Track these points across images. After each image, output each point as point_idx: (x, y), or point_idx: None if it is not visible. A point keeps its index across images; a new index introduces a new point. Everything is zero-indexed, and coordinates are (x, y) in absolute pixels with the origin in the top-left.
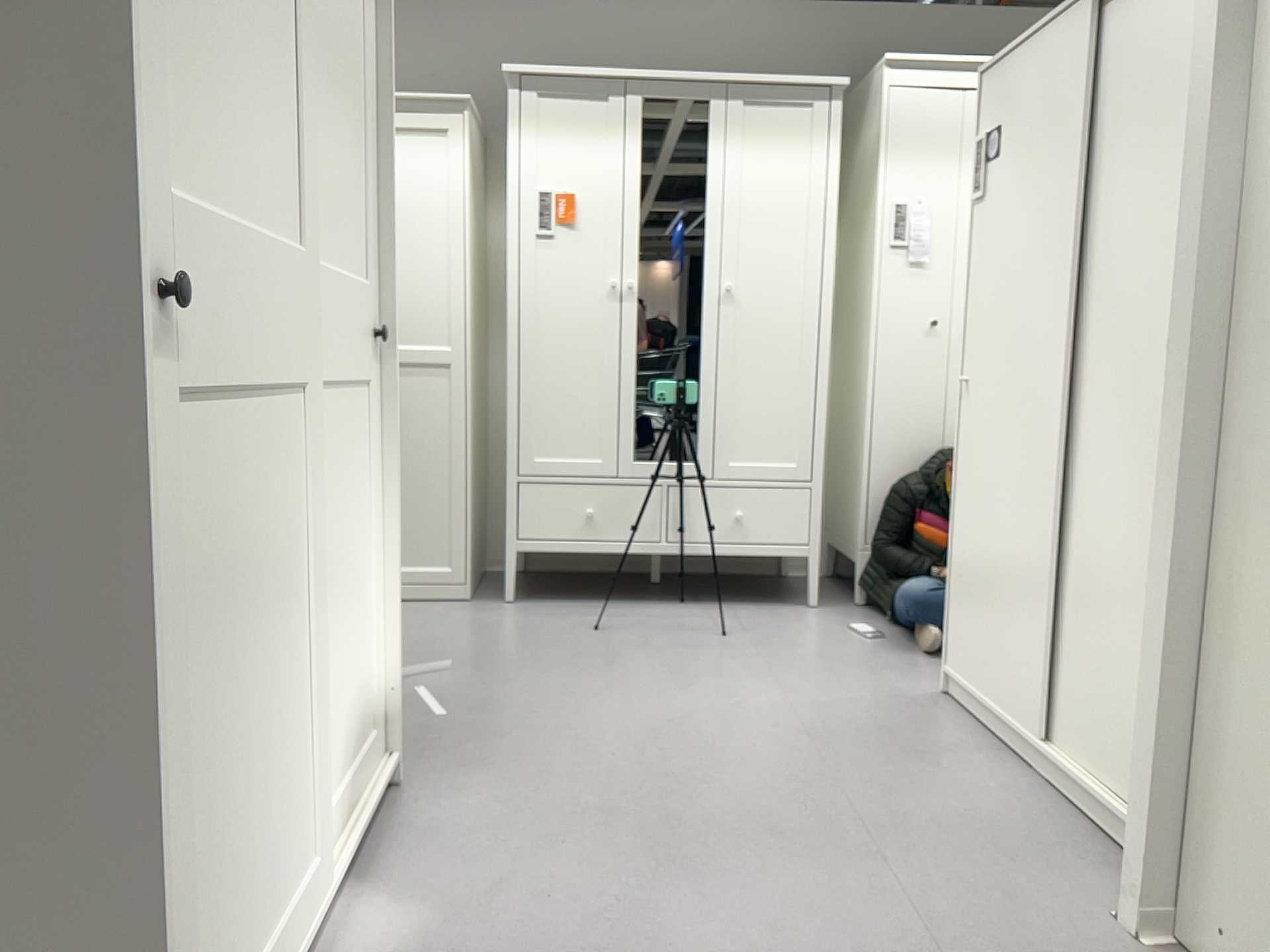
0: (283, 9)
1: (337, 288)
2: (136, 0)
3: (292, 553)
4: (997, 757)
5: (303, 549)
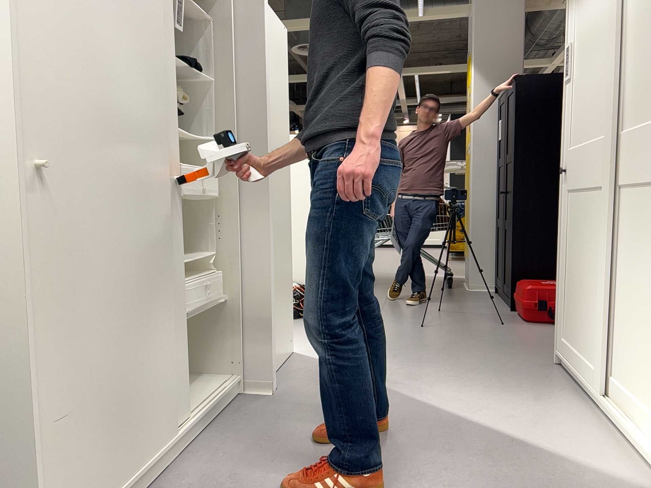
0: (605, 52)
1: (647, 131)
2: (567, 114)
3: (596, 246)
4: (165, 486)
5: (597, 246)
